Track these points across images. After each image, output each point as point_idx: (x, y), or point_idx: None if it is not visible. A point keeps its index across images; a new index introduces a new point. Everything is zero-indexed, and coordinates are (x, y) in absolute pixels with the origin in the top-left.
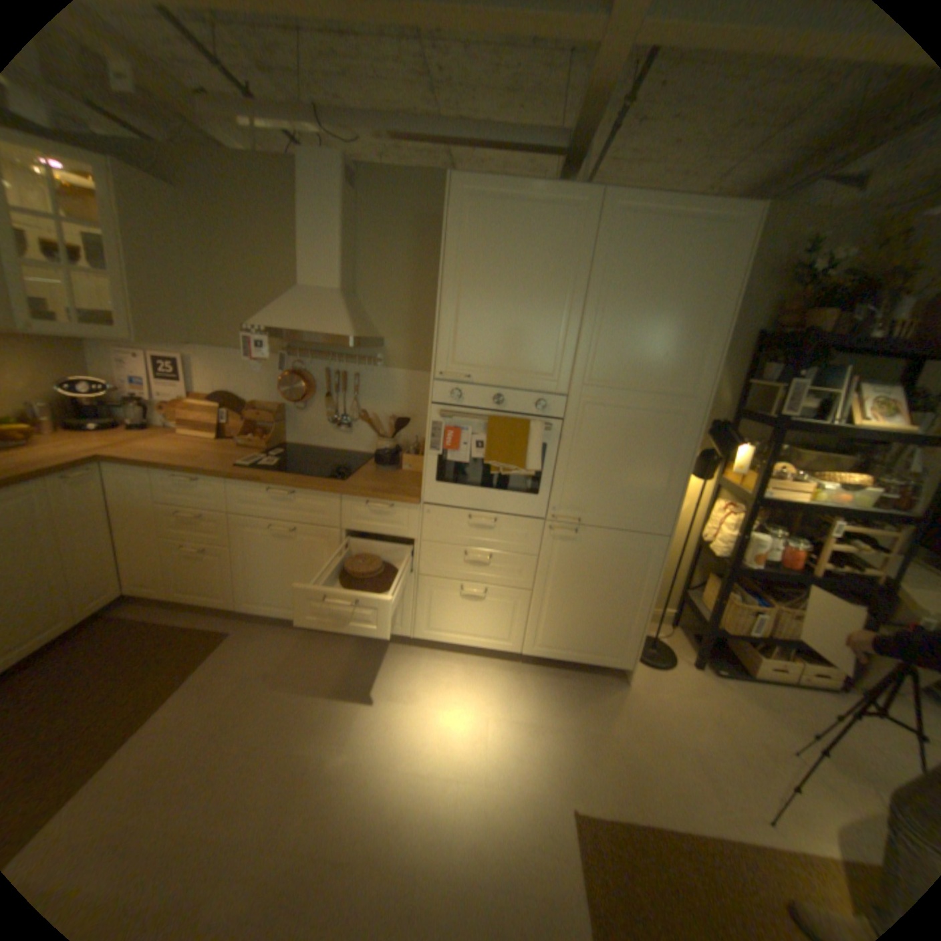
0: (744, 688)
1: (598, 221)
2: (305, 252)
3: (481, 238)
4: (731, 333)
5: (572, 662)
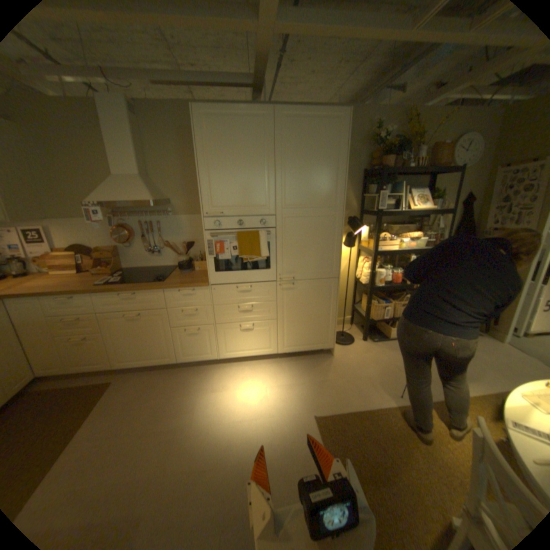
0: (385, 344)
1: (273, 123)
2: (113, 154)
3: (214, 137)
4: (347, 172)
5: (303, 351)
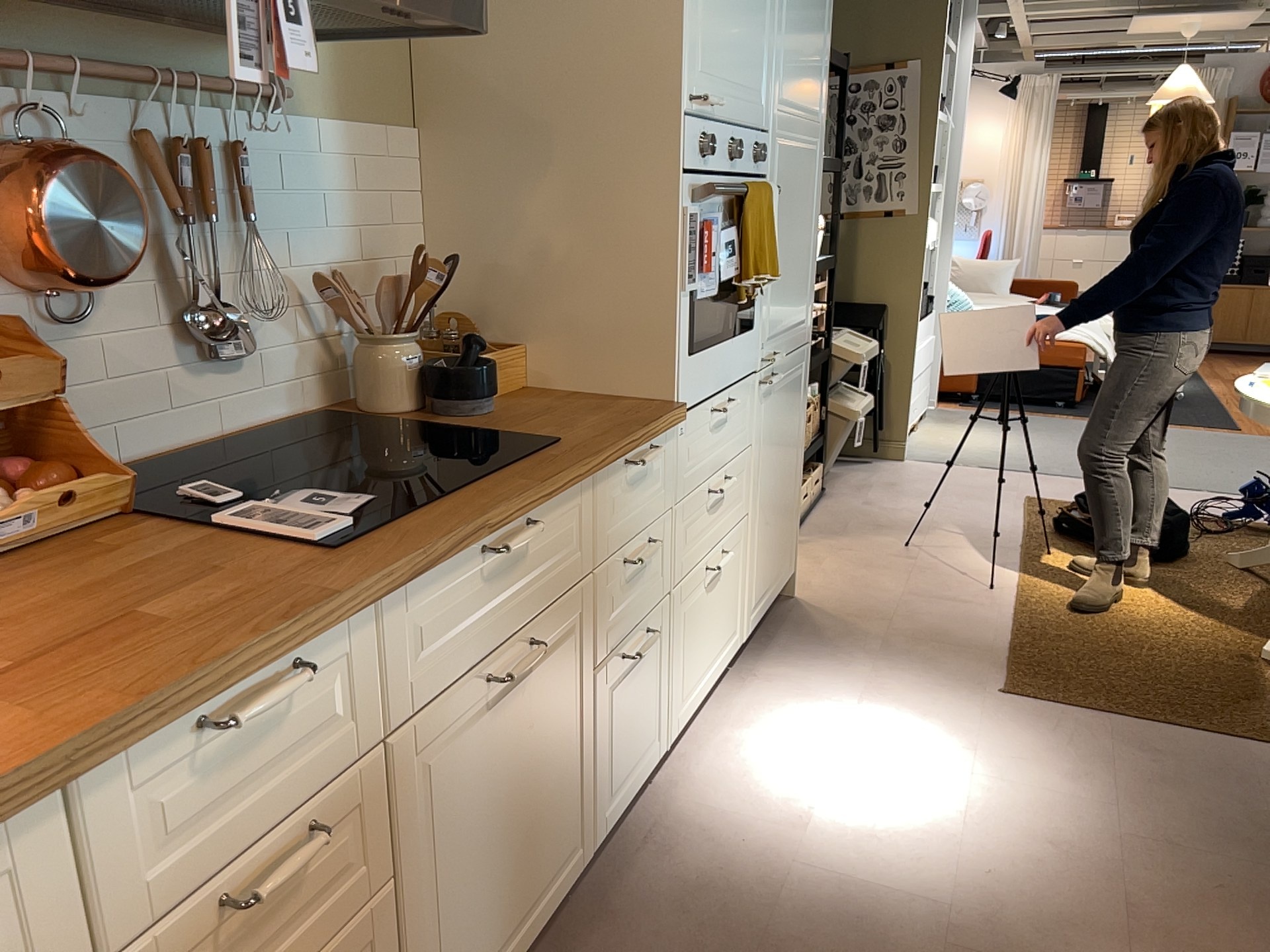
0: (806, 532)
1: None
2: None
3: None
4: (833, 27)
5: (769, 606)
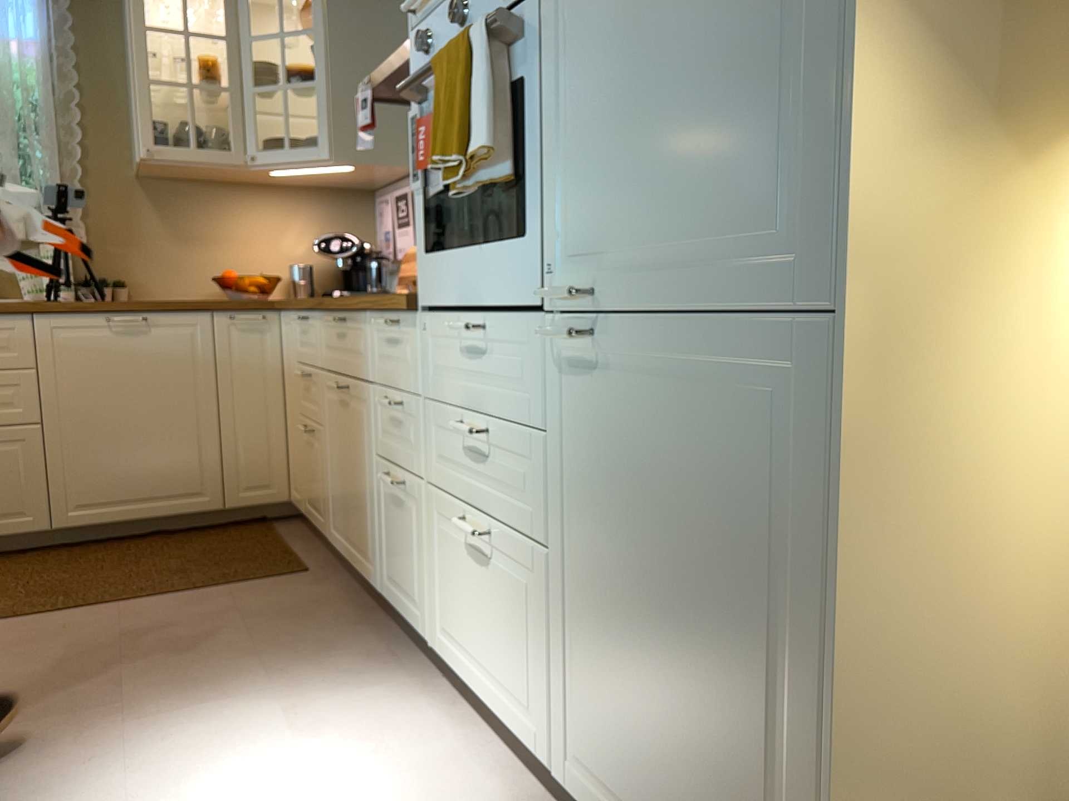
0: None
1: None
2: None
3: None
4: None
5: None
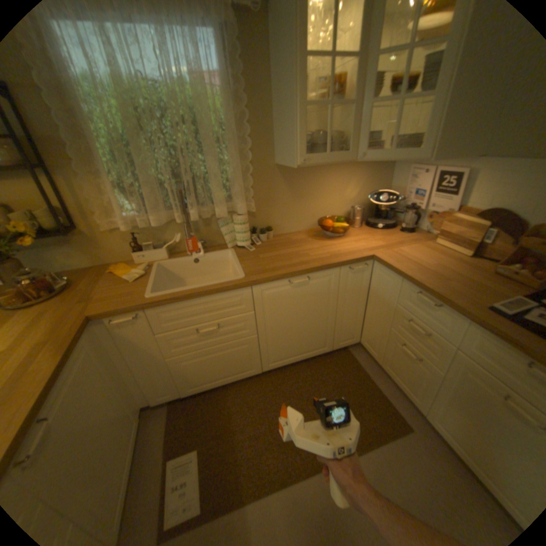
0: None
1: None
2: None
3: None
4: None
5: None
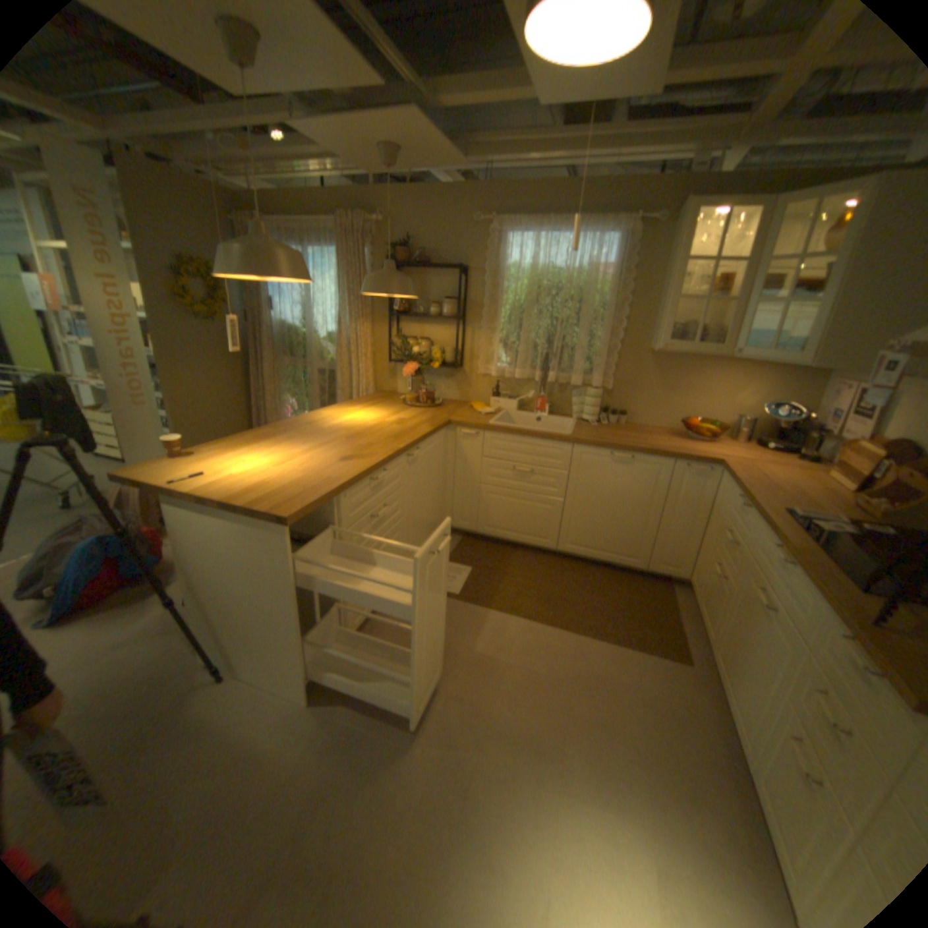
0: None
1: None
2: None
3: None
4: None
5: None
